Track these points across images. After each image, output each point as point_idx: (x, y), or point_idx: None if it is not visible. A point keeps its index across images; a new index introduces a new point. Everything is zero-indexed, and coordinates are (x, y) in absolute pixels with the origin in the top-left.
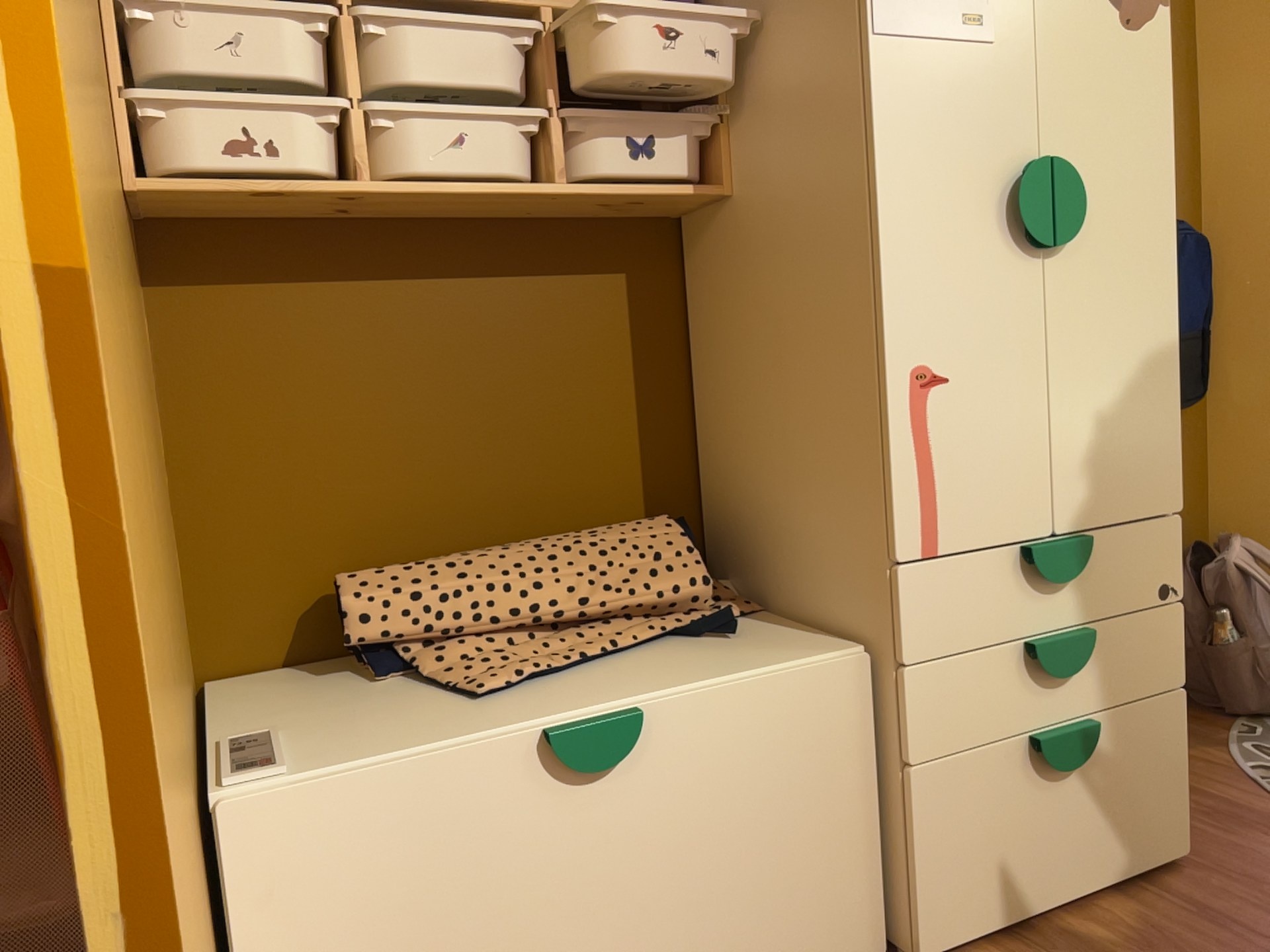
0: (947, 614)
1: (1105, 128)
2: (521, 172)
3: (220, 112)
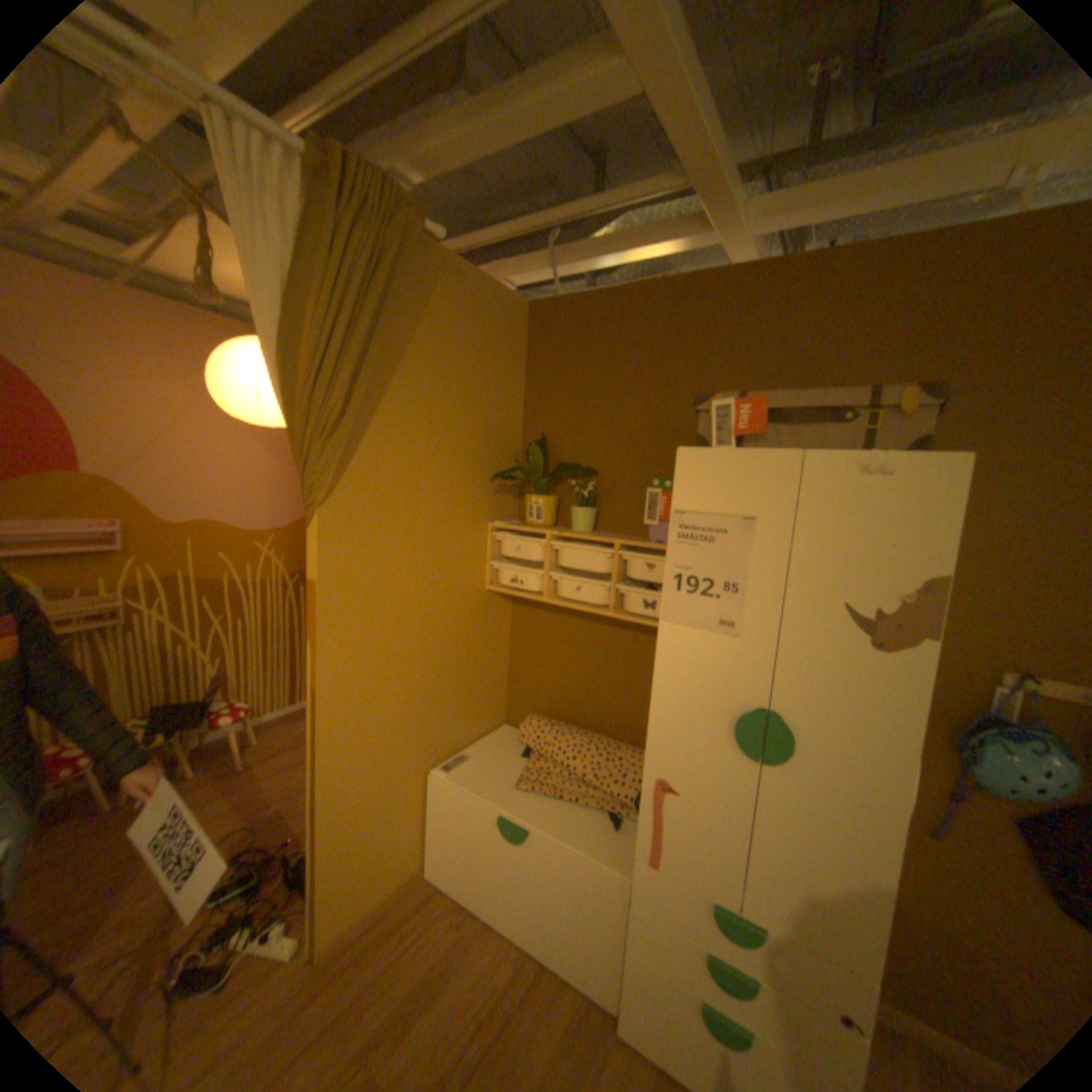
0: (659, 901)
1: (839, 708)
2: (598, 604)
3: (510, 569)
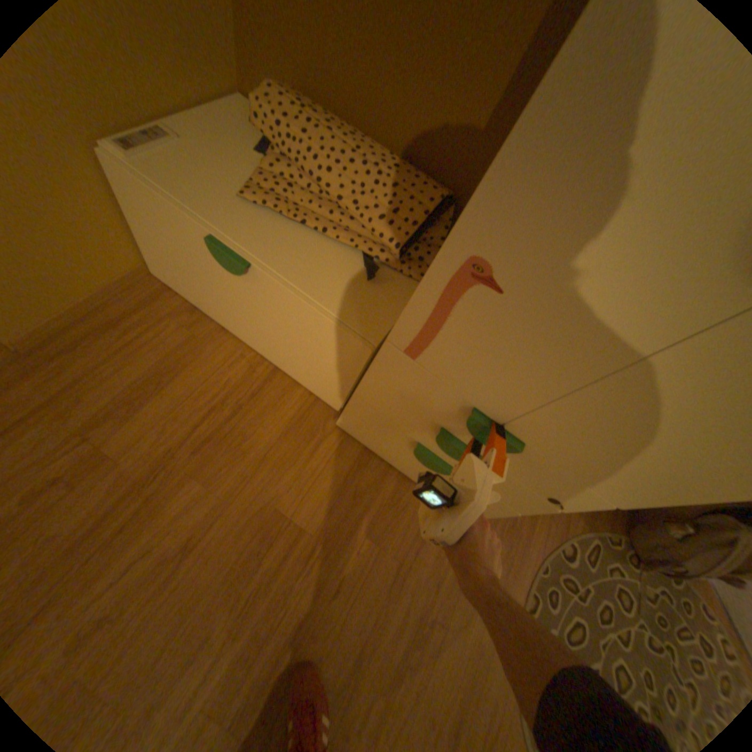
0: (404, 380)
1: None
2: None
3: None
